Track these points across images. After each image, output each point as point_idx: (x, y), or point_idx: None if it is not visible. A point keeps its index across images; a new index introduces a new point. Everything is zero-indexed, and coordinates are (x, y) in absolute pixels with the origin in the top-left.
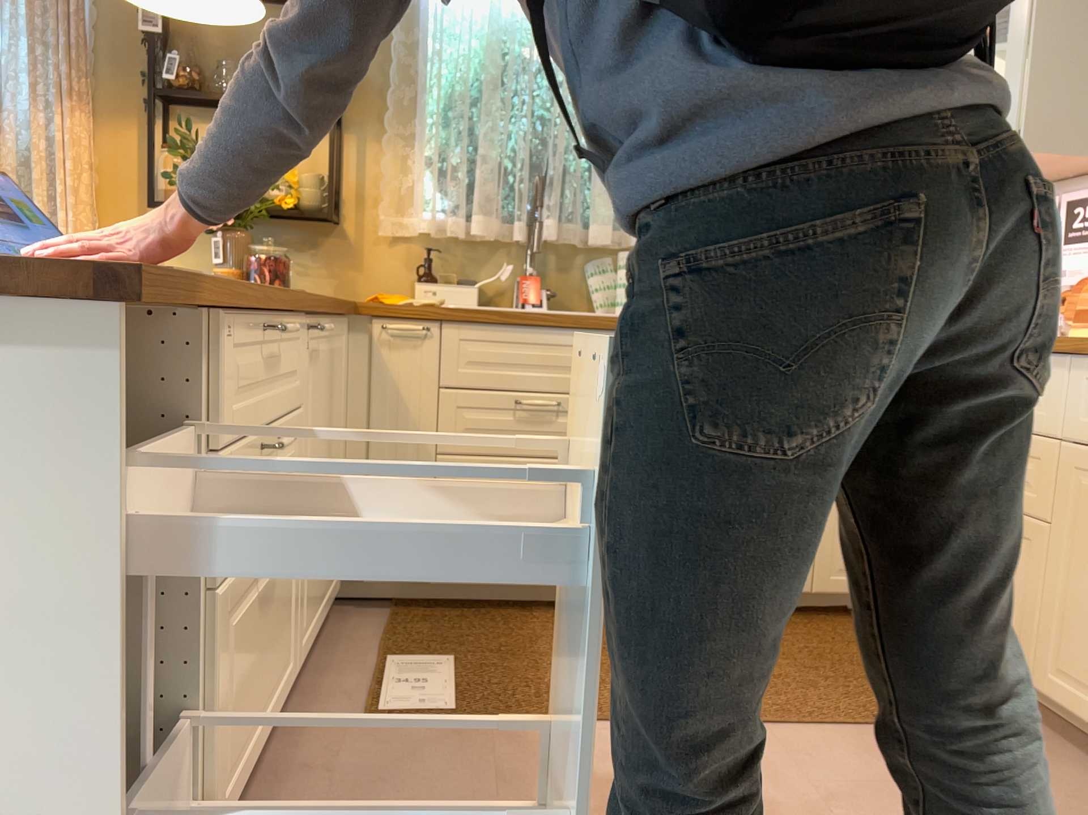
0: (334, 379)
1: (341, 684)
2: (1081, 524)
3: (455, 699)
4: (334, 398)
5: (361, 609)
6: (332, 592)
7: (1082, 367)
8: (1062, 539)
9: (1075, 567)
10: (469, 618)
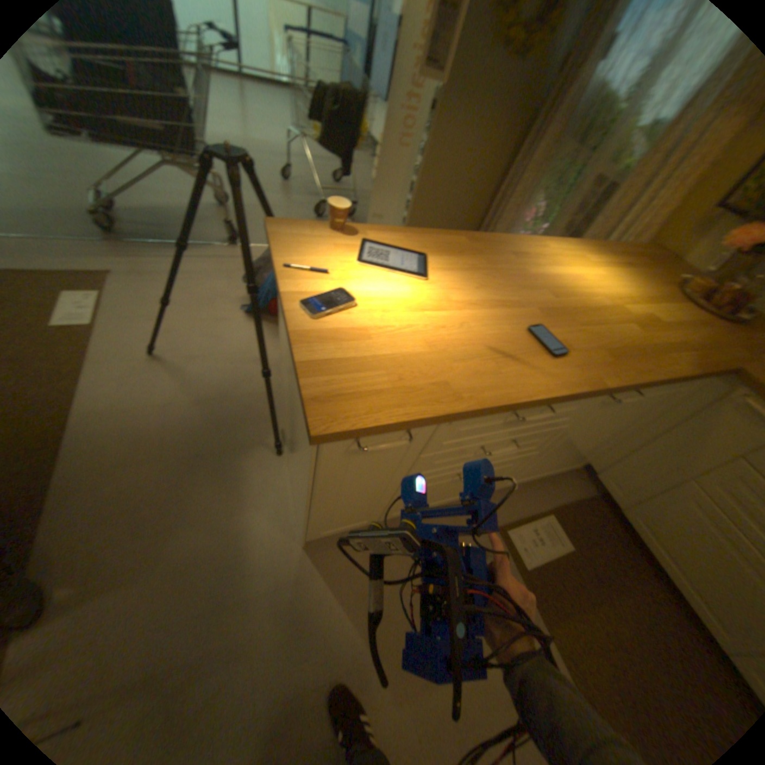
0: (657, 407)
1: (522, 506)
2: None
3: (541, 570)
4: (647, 414)
5: (590, 482)
6: (570, 471)
7: None
8: None
9: None
10: (623, 545)
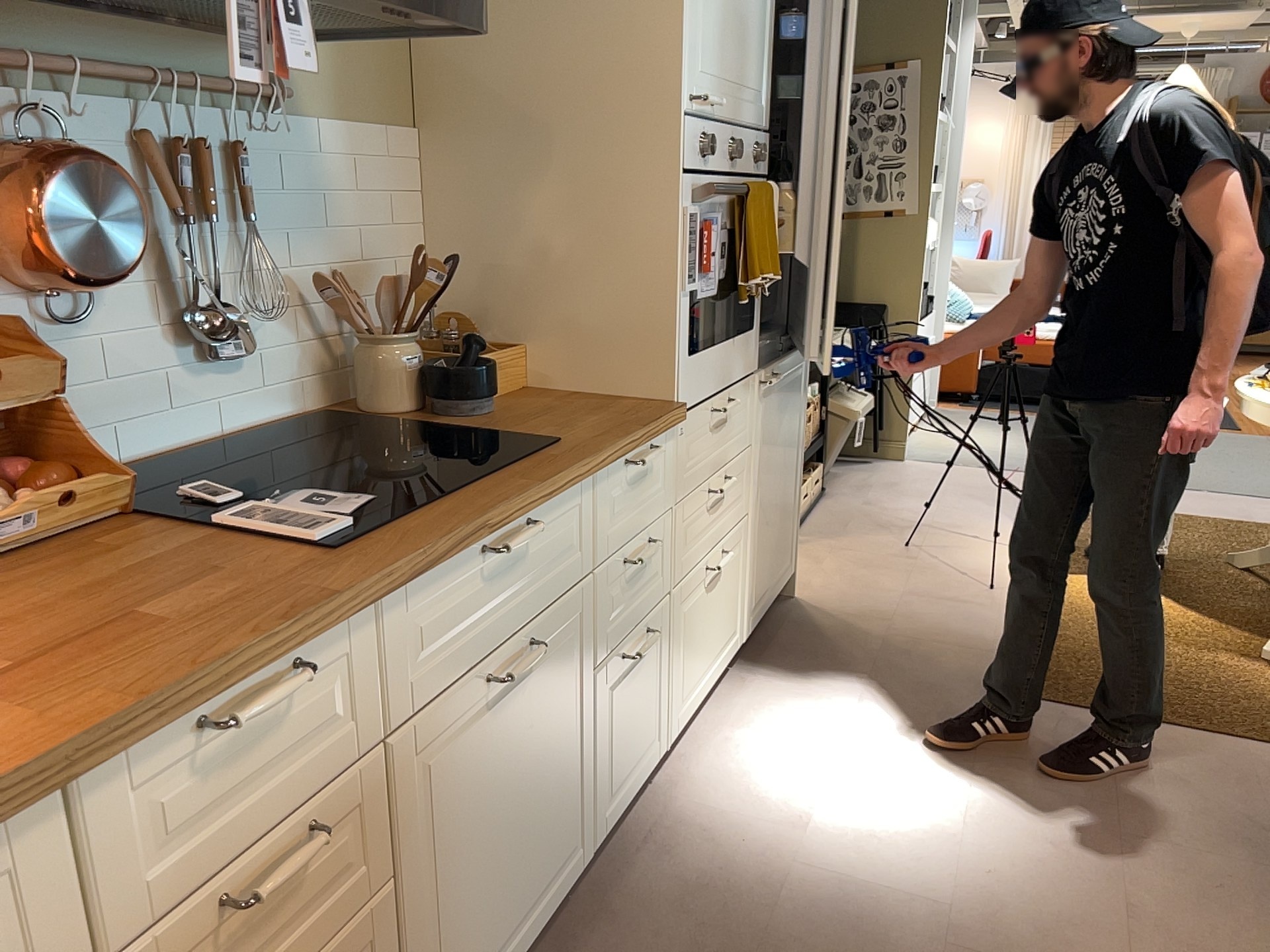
0: None
1: None
2: (433, 815)
3: None
4: None
5: None
6: None
7: (397, 600)
8: (414, 869)
9: (436, 876)
10: None
